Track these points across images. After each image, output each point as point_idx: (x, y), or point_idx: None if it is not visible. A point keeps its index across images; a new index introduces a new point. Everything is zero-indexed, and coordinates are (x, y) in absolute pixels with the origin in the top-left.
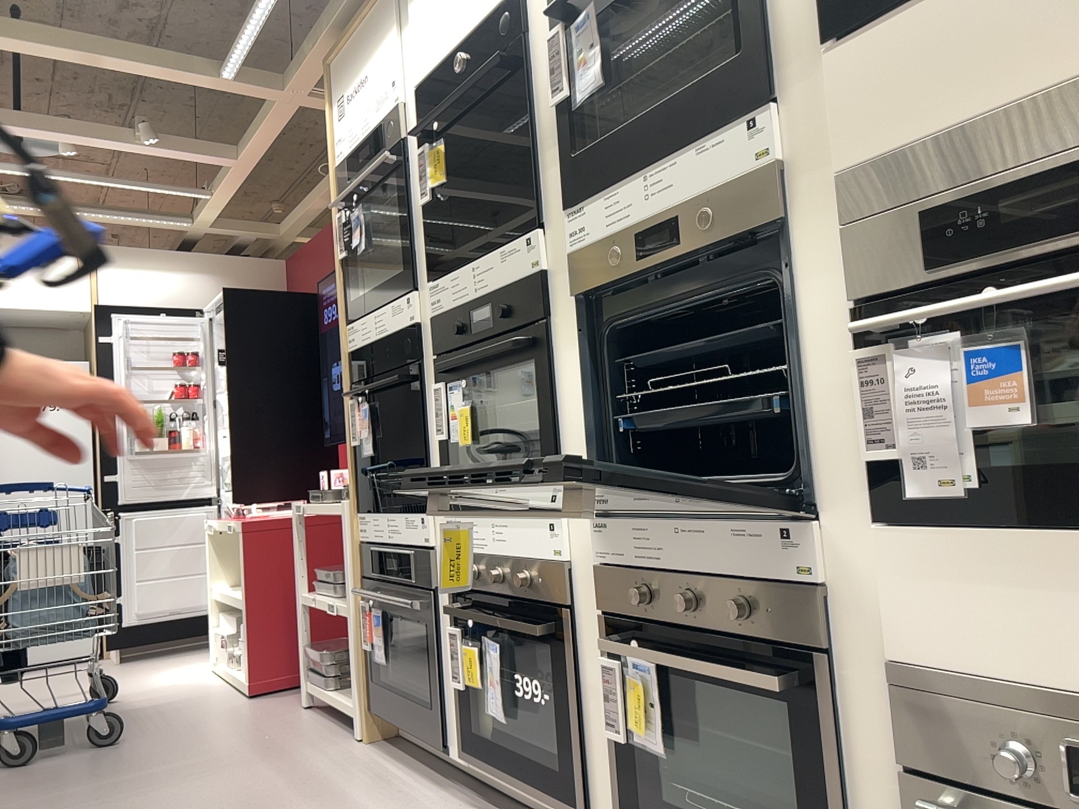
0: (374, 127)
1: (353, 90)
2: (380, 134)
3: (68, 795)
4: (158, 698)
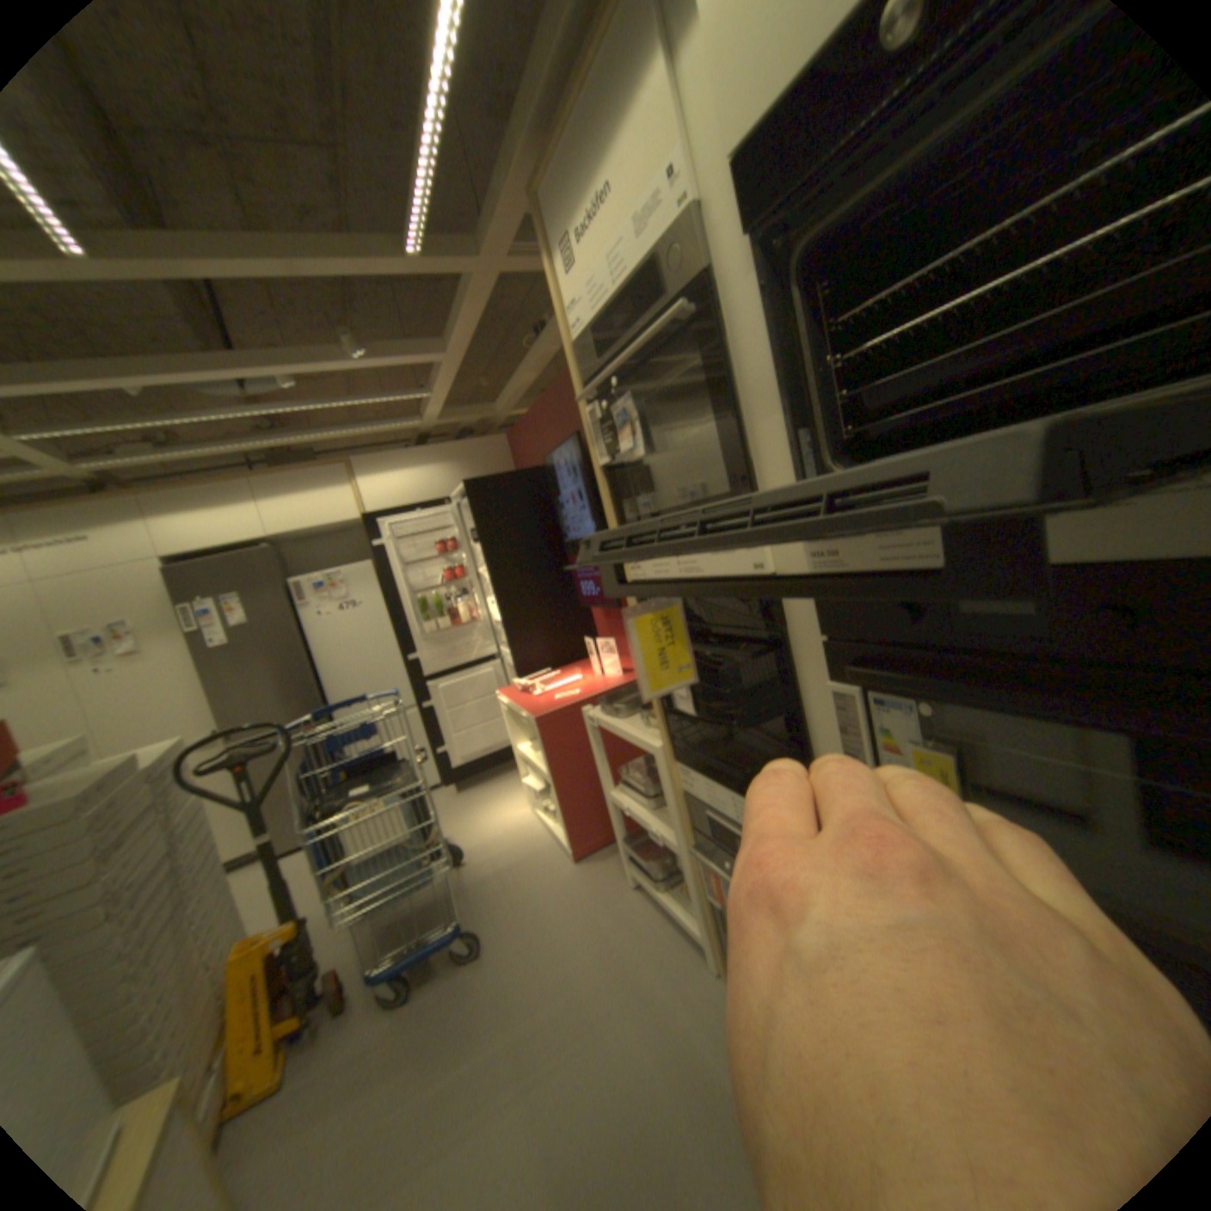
0: (636, 259)
1: (586, 210)
2: (653, 268)
3: (448, 1085)
4: (496, 860)
